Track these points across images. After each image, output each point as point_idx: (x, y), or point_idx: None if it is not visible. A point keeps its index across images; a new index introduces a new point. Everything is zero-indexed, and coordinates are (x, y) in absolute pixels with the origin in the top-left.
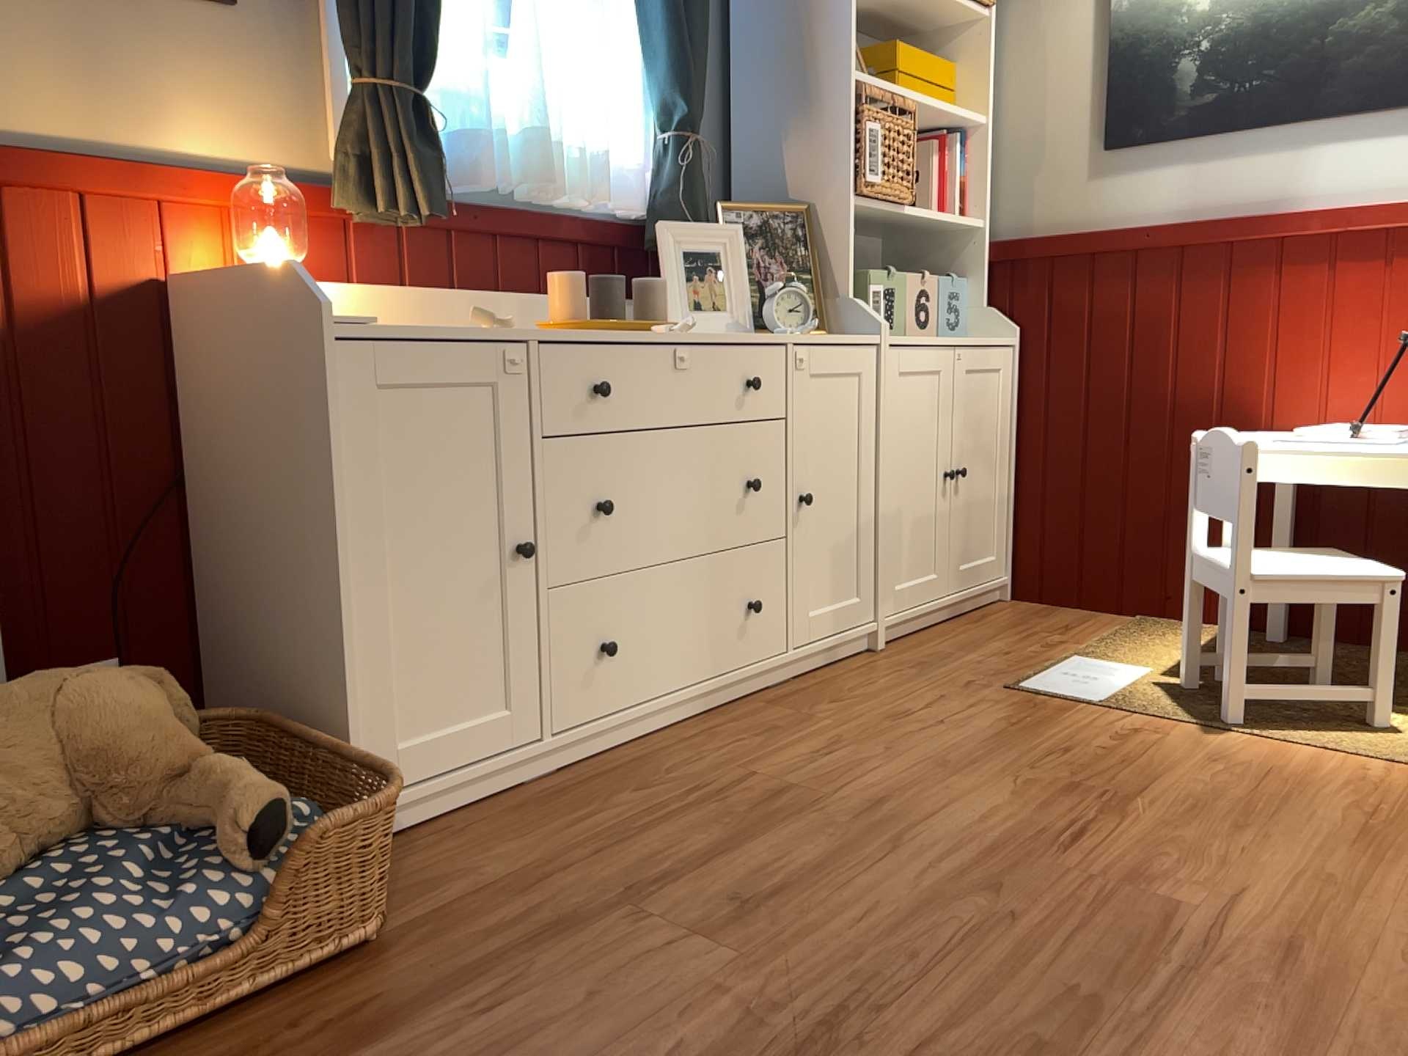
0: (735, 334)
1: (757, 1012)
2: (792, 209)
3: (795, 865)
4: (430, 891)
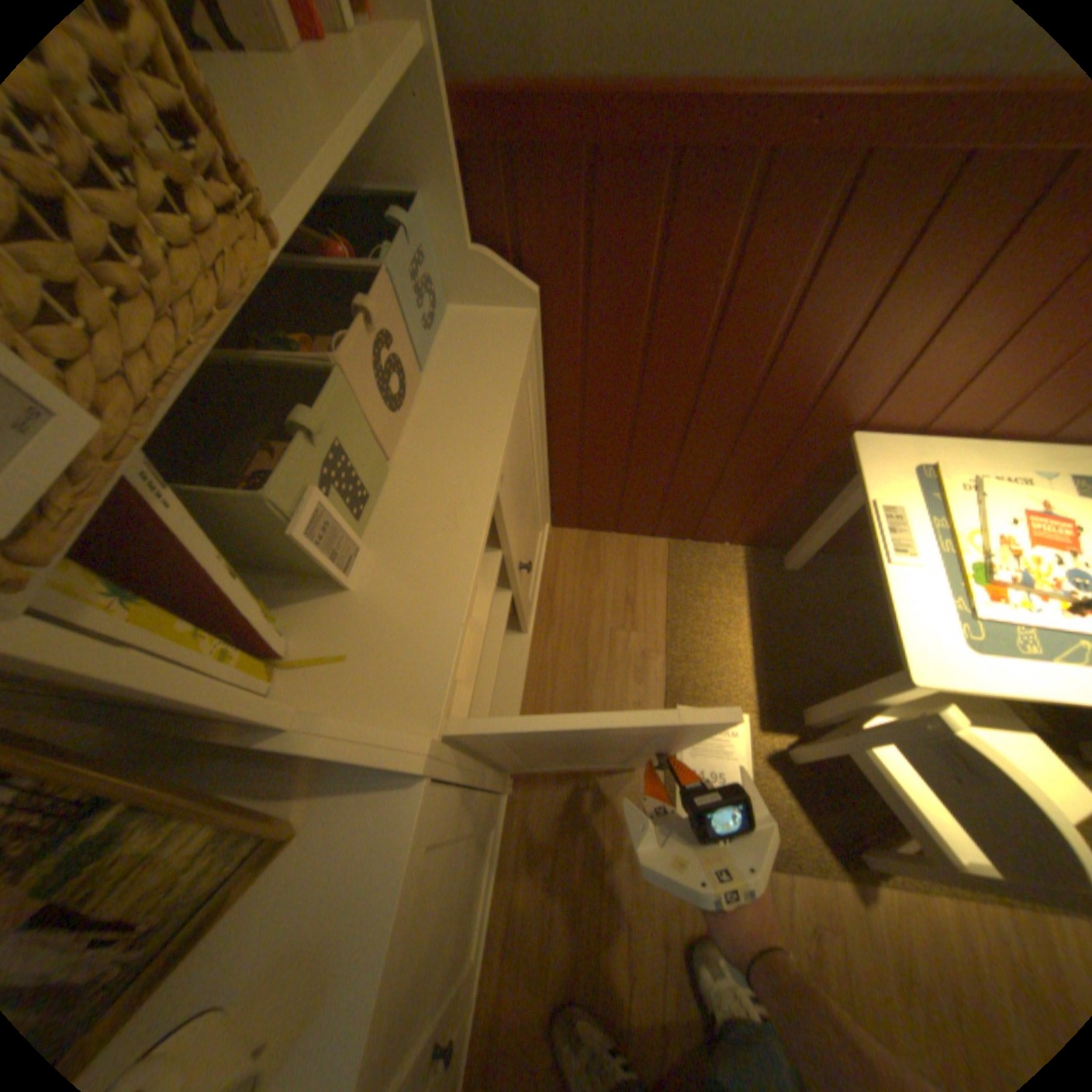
0: None
1: None
2: None
3: None
4: None
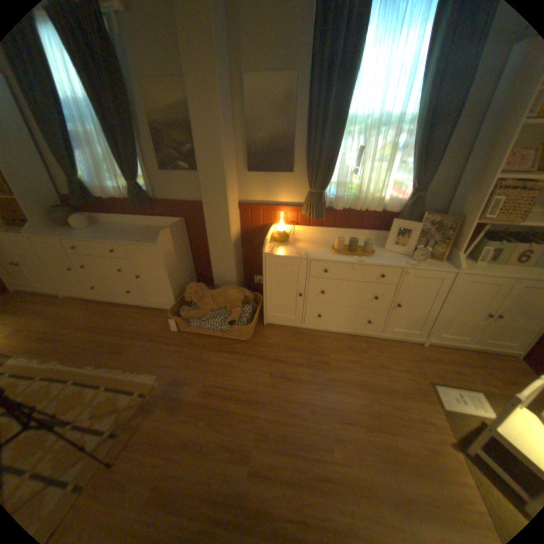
0: (384, 262)
1: (256, 391)
2: (461, 215)
3: (300, 378)
4: (262, 338)
